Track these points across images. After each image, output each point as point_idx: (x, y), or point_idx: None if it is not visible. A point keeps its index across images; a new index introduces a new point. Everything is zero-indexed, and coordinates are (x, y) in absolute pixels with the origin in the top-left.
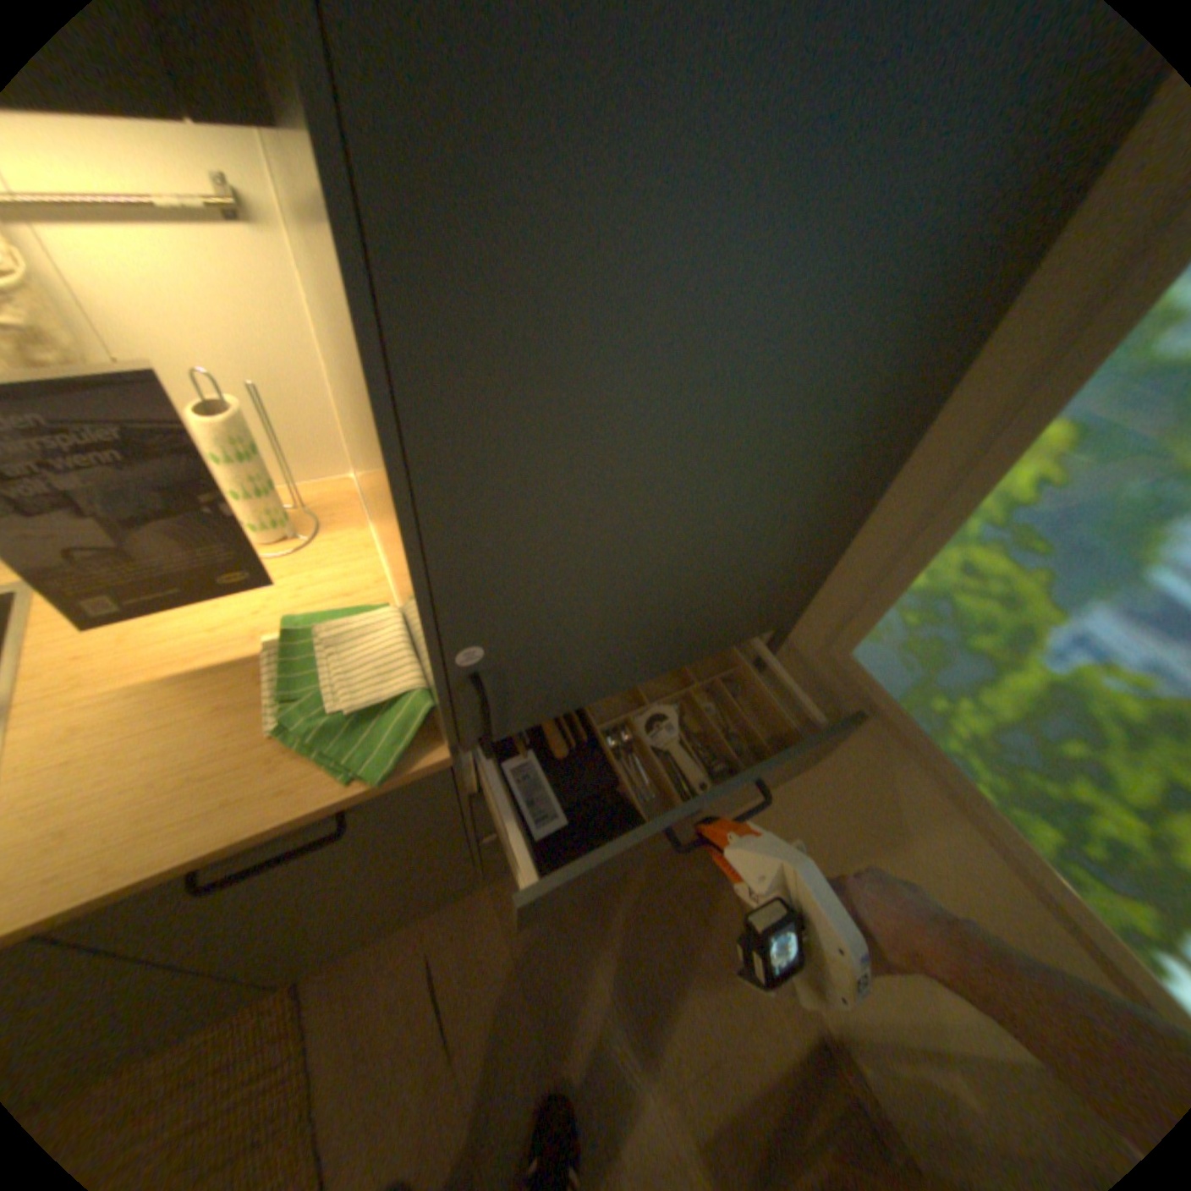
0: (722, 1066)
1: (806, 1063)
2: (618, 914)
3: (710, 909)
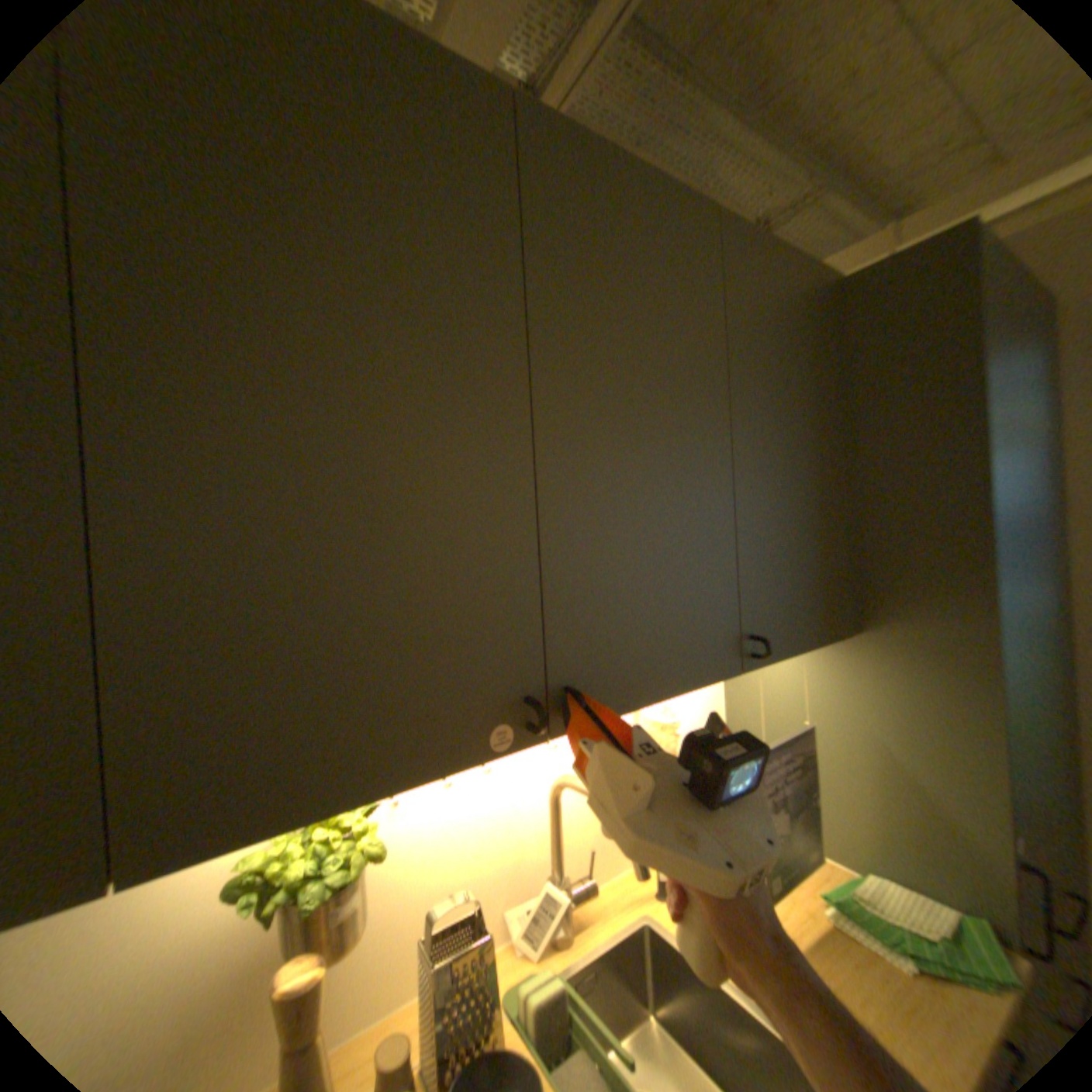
0: None
1: None
2: None
3: None
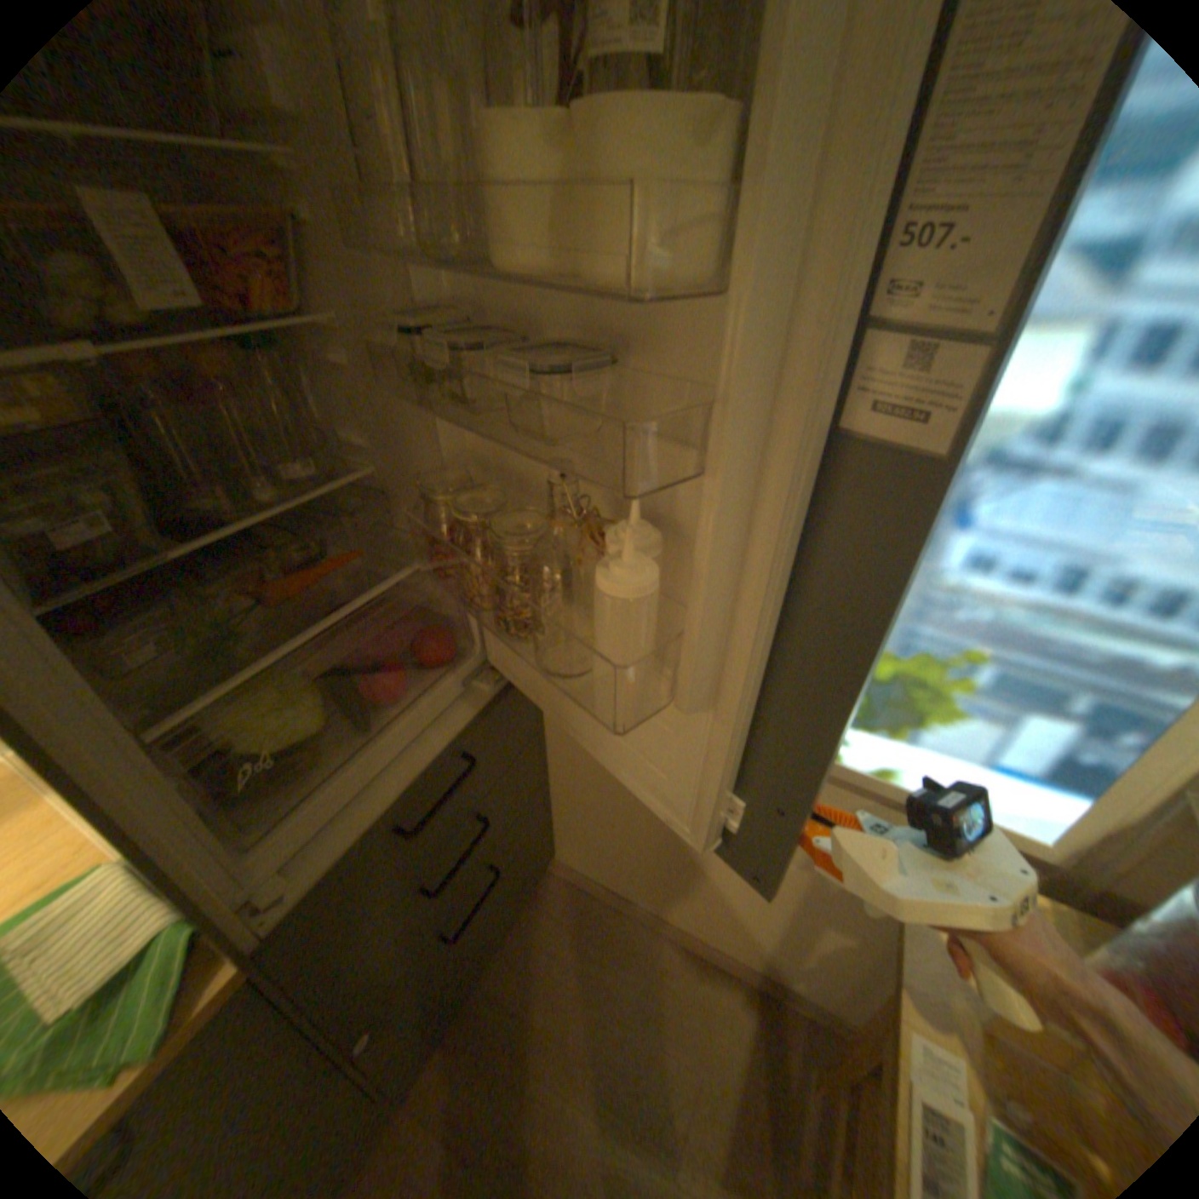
0: (702, 1089)
1: (761, 1025)
2: (550, 1027)
3: (627, 956)
